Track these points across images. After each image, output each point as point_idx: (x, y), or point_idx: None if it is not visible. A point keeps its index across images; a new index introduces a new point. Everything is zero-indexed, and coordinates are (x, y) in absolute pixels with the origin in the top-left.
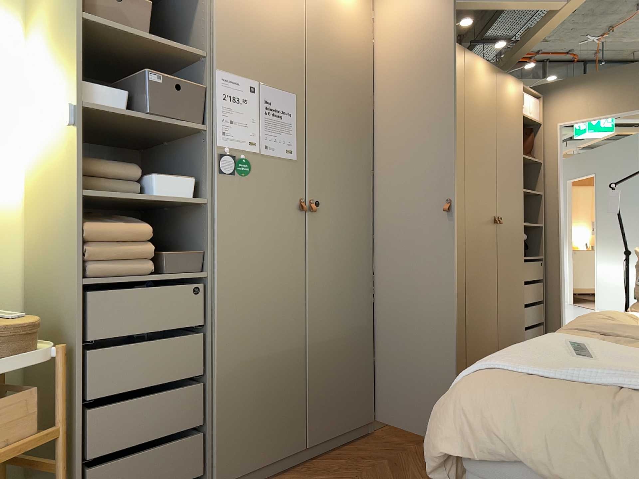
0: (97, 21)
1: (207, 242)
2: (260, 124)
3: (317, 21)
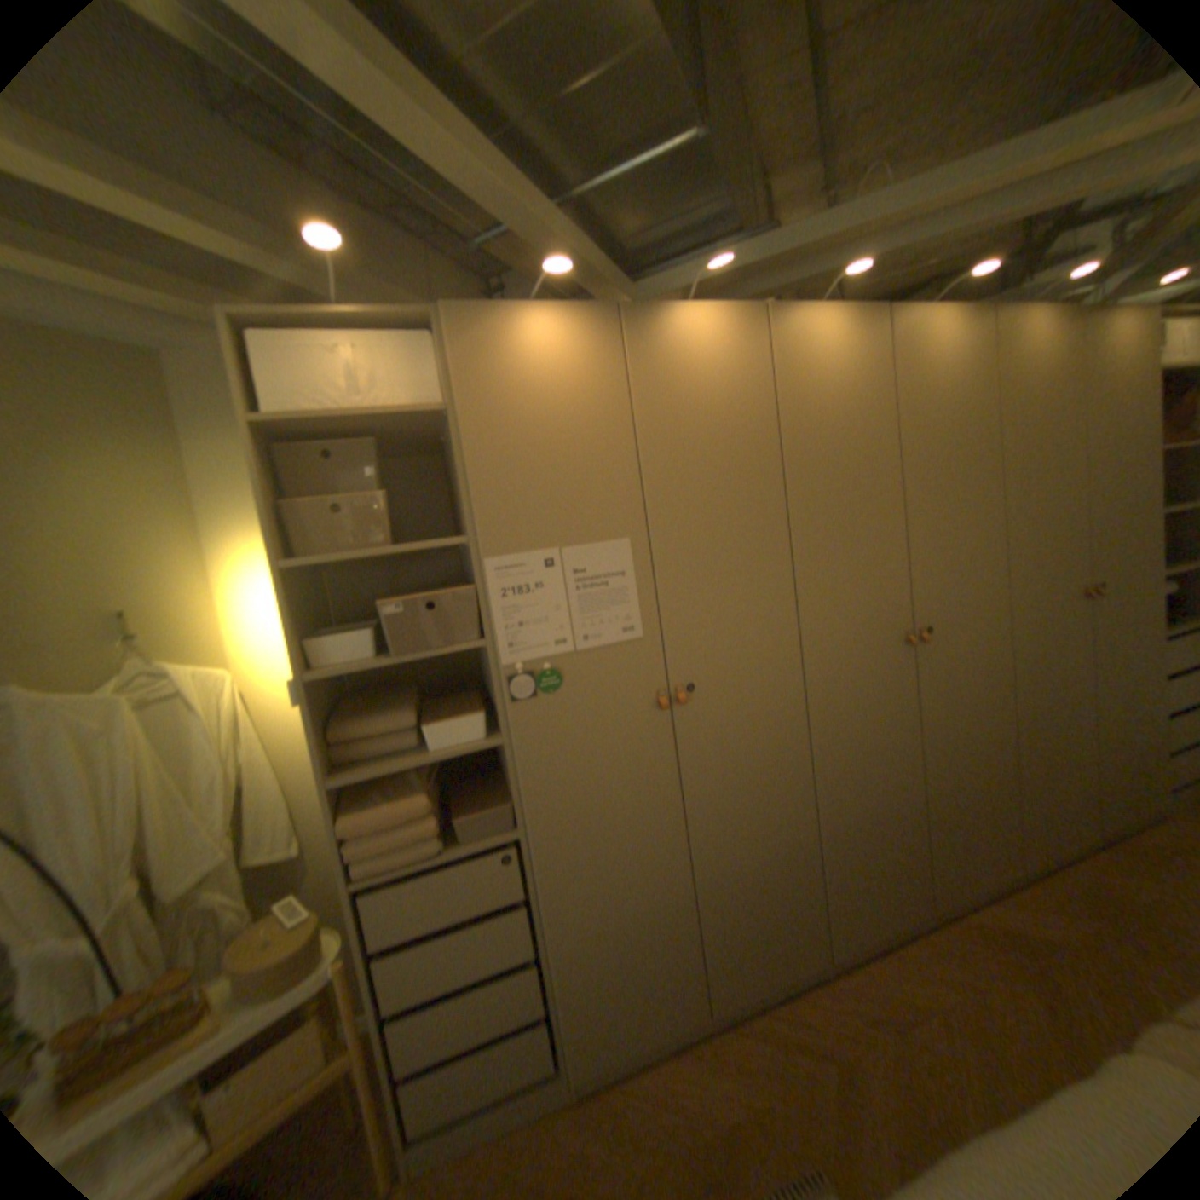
0: (302, 562)
1: (513, 792)
2: (570, 608)
3: (653, 406)
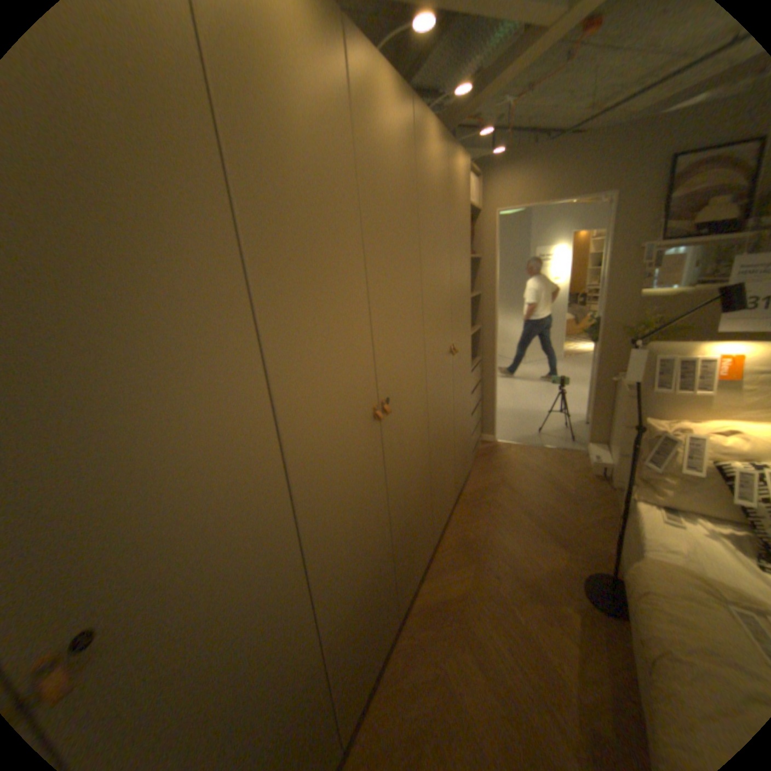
0: None
1: None
2: None
3: None
